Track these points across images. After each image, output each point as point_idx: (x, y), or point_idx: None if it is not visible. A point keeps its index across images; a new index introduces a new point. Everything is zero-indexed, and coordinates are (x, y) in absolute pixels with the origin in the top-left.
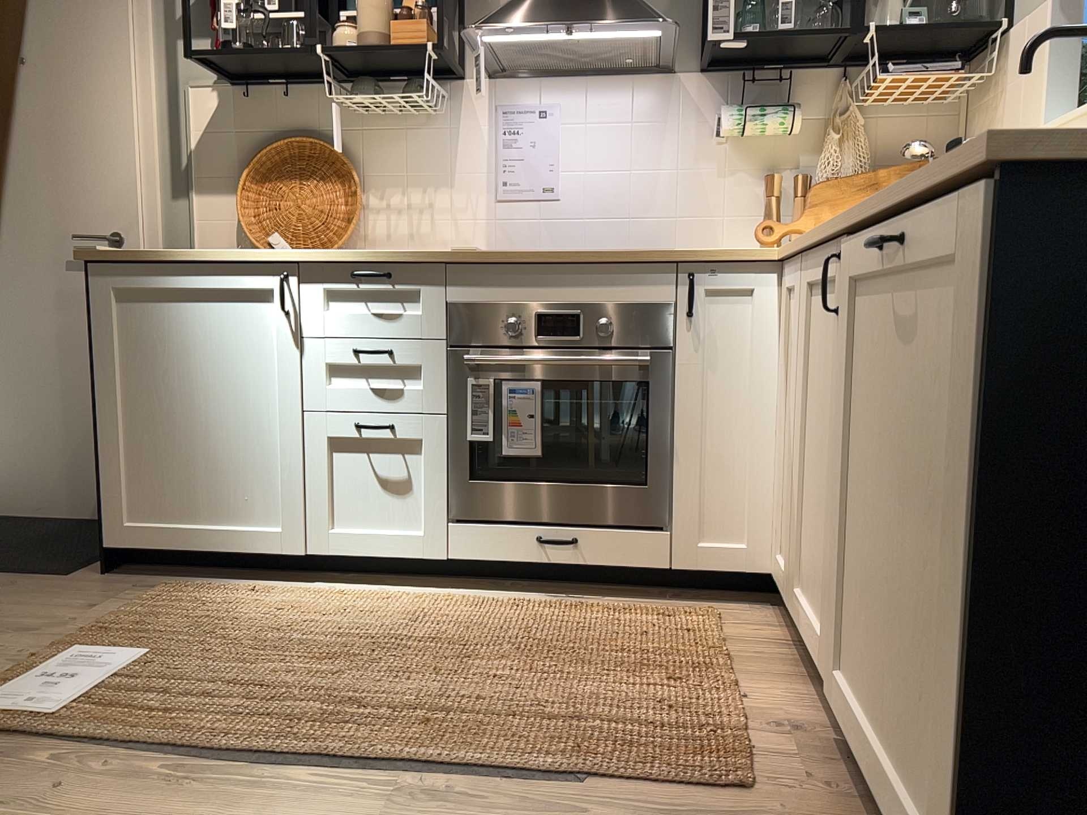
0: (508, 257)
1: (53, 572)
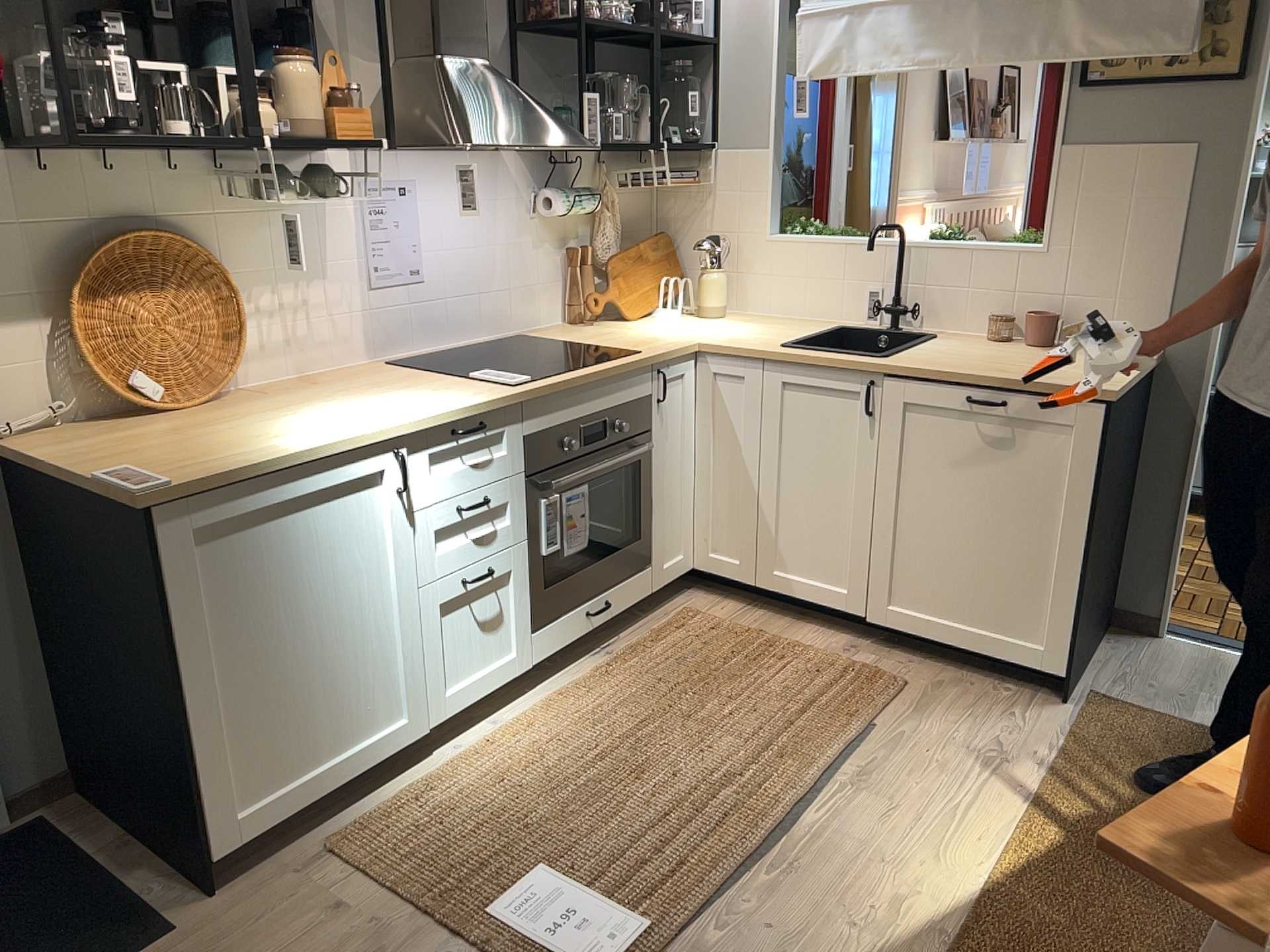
0: (568, 384)
1: (144, 941)
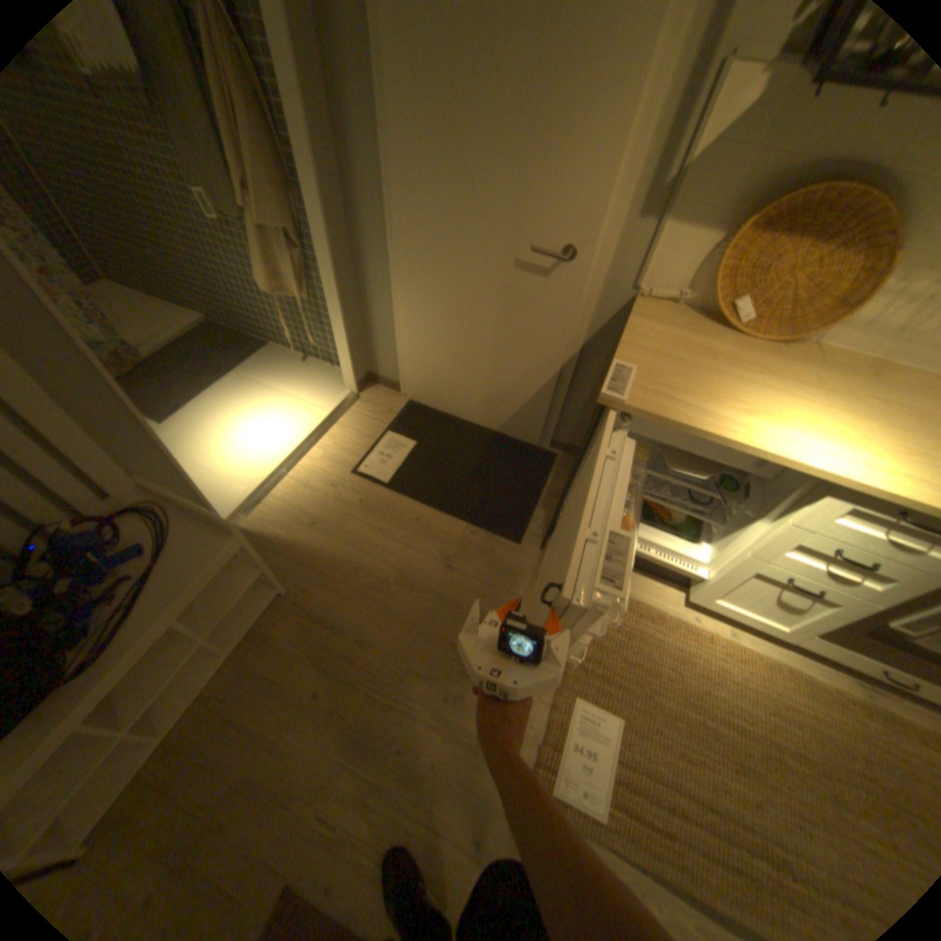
0: None
1: (510, 536)
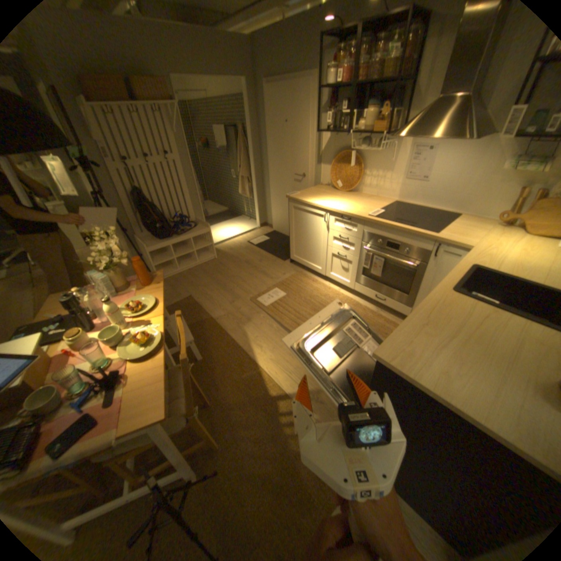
0: (381, 224)
1: (282, 259)
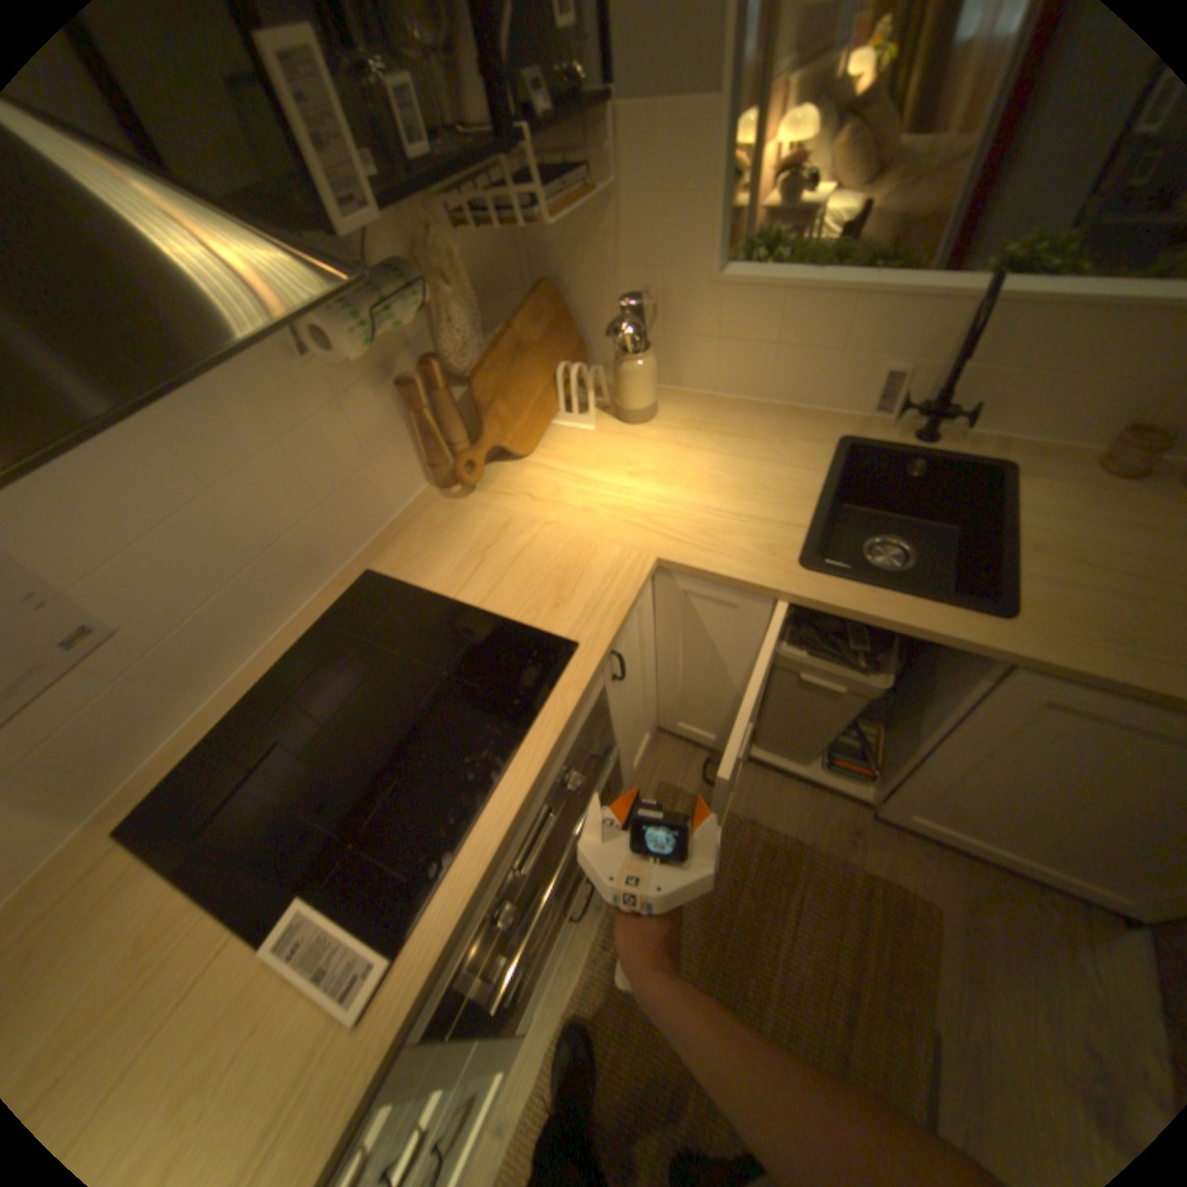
0: (469, 898)
1: None
